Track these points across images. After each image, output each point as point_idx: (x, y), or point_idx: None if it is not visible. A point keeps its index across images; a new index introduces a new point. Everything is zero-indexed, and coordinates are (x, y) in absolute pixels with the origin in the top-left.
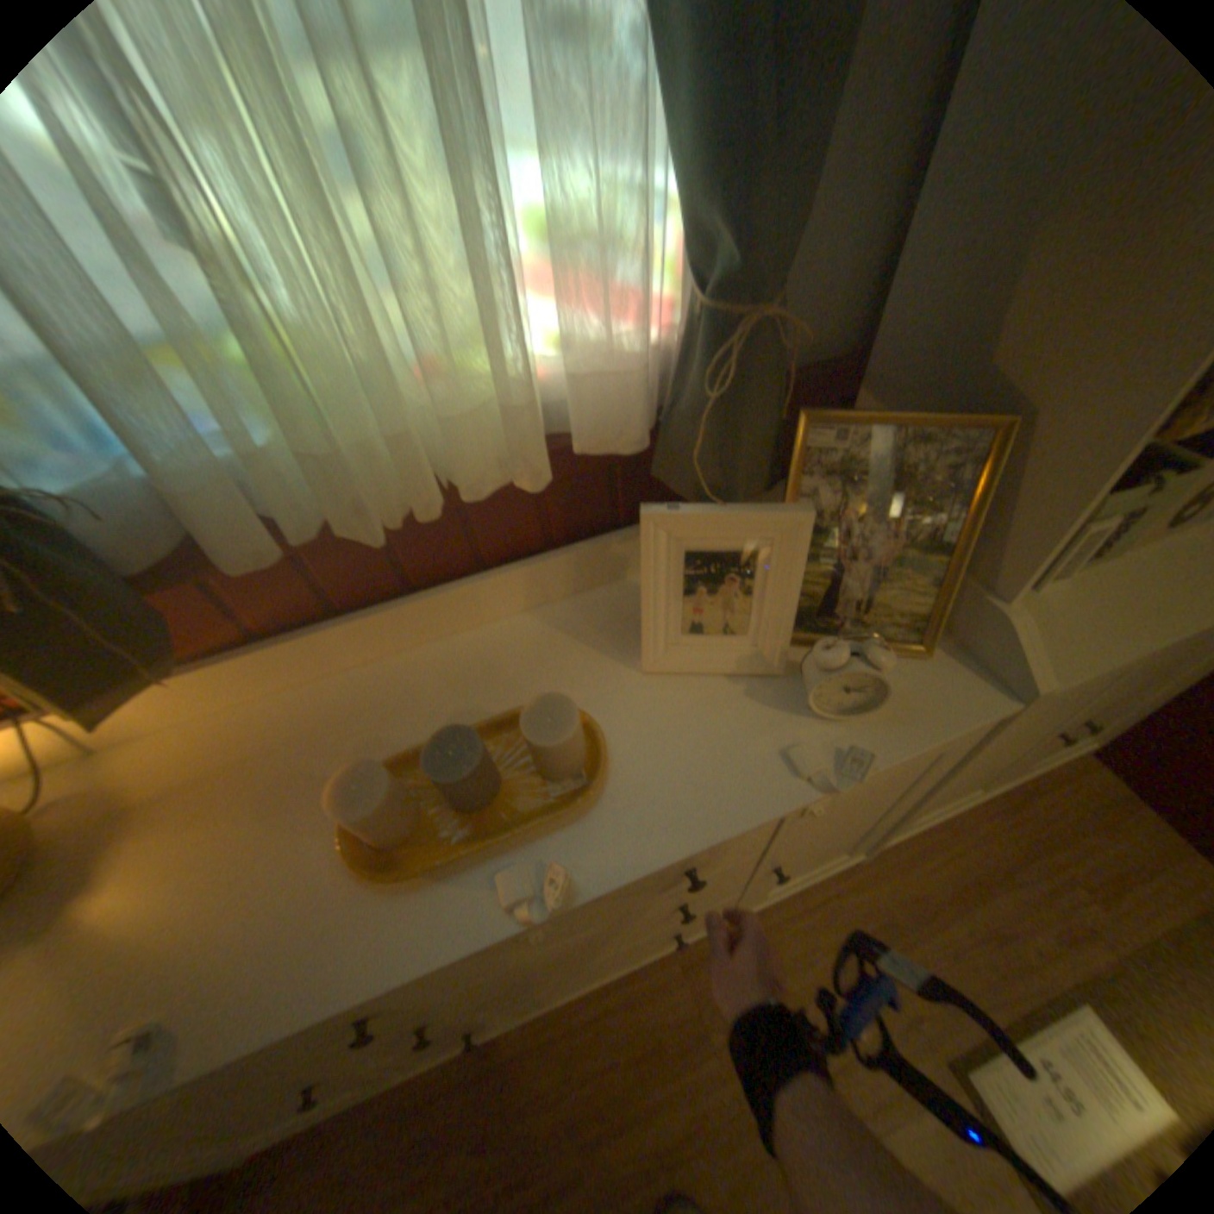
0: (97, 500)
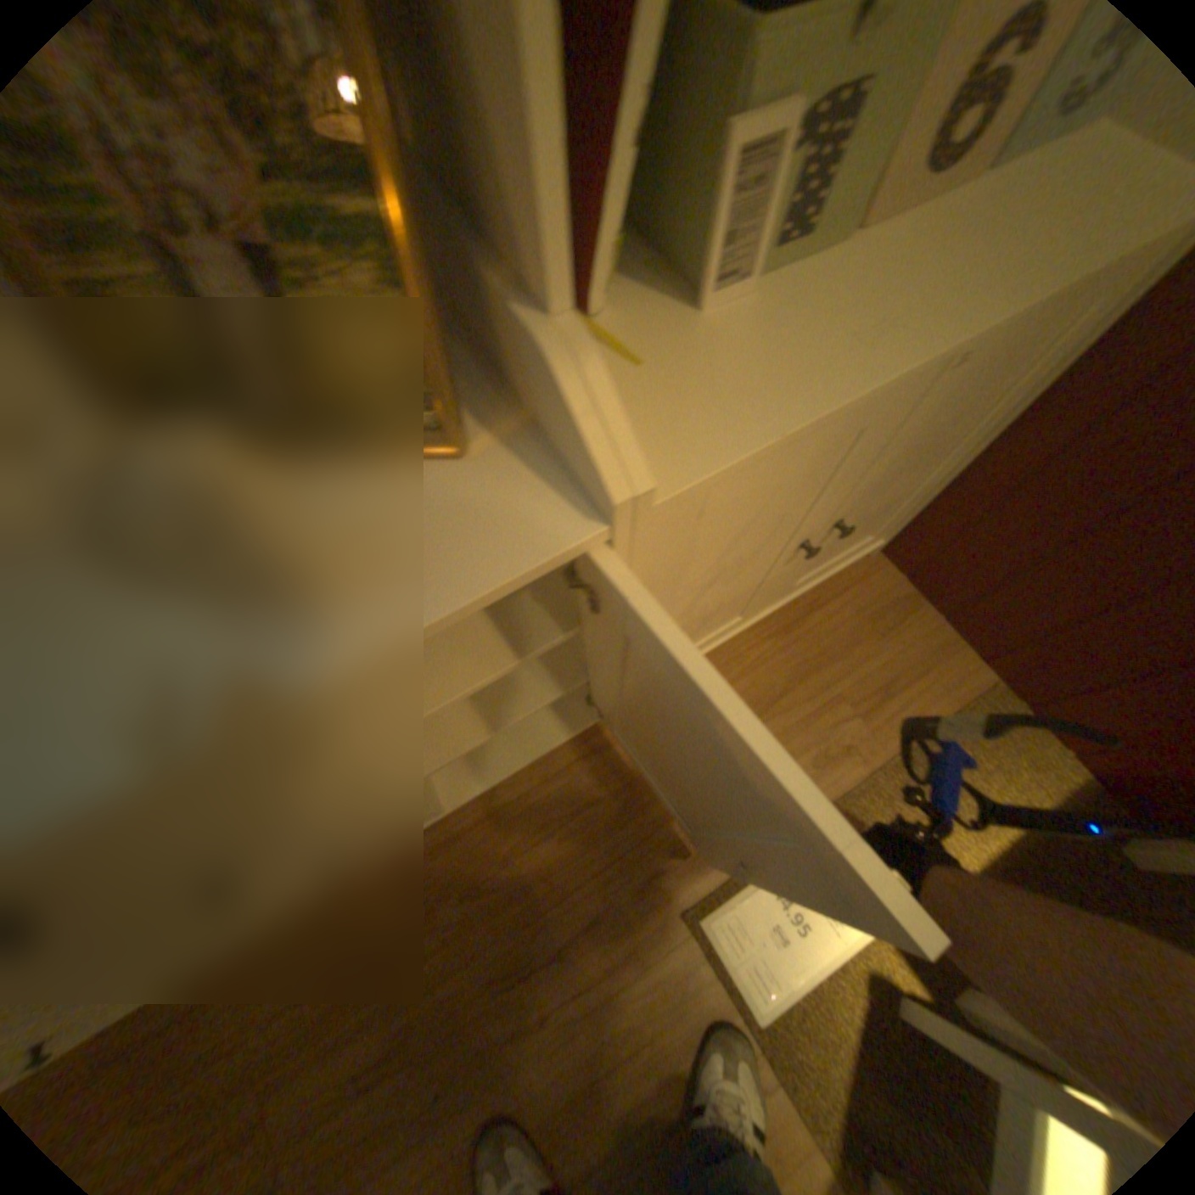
0: None
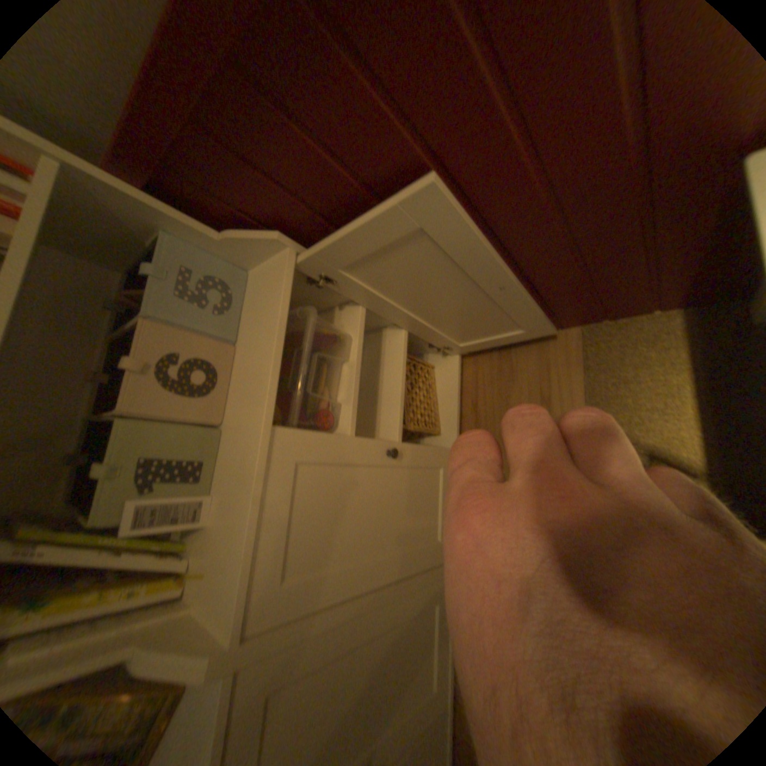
0: None
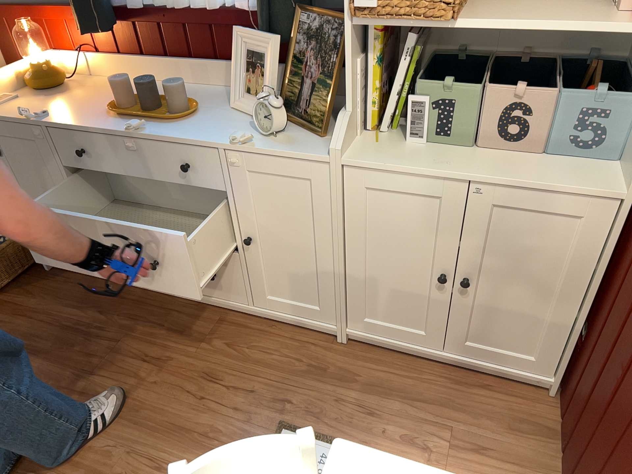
0: None
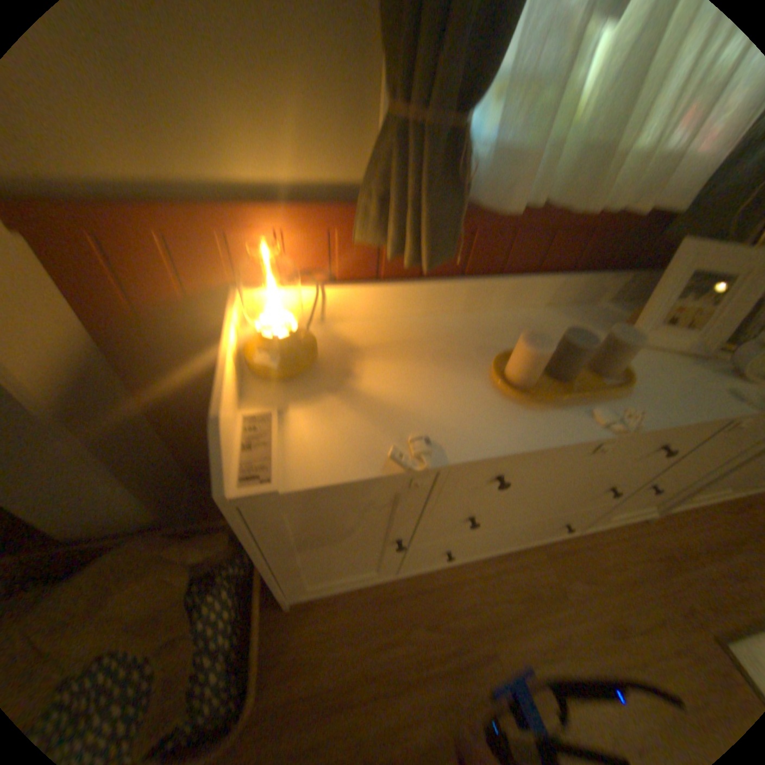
0: (483, 147)
